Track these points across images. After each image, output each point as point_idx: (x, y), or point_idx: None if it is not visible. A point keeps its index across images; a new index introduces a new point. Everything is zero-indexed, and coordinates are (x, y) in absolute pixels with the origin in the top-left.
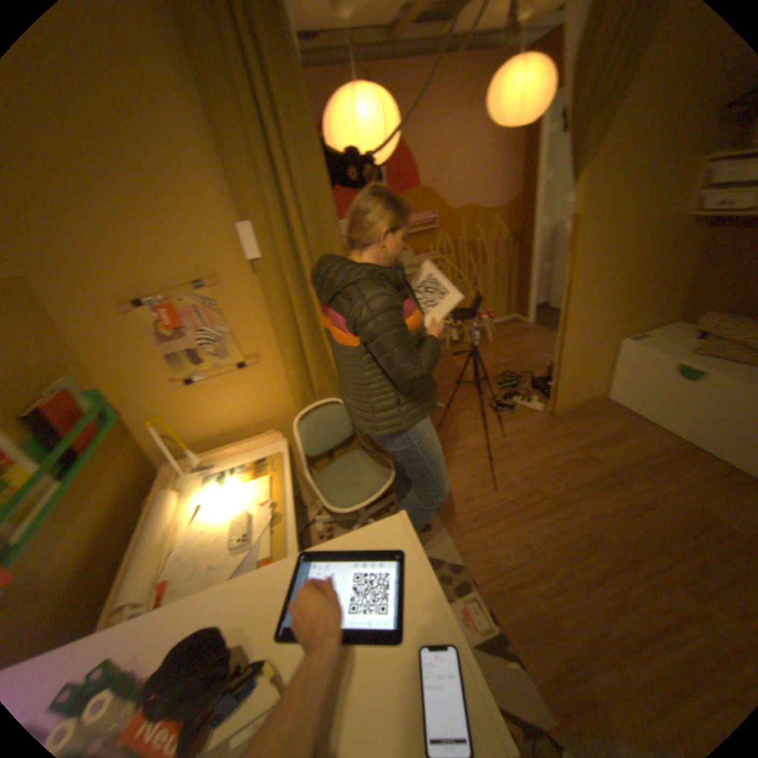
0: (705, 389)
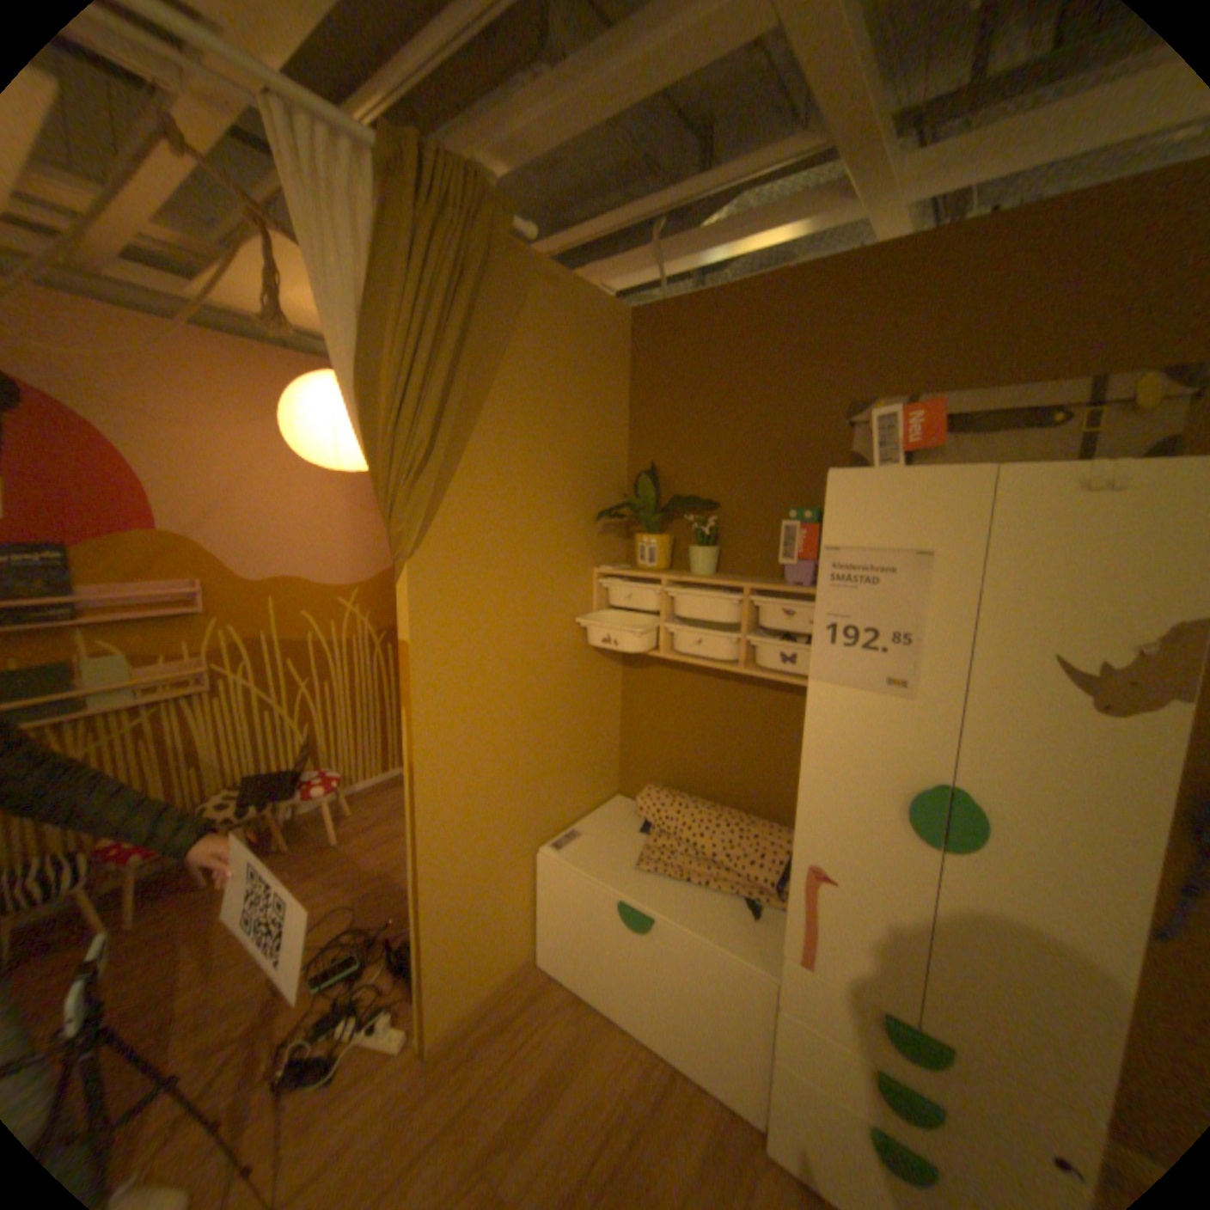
0: (660, 951)
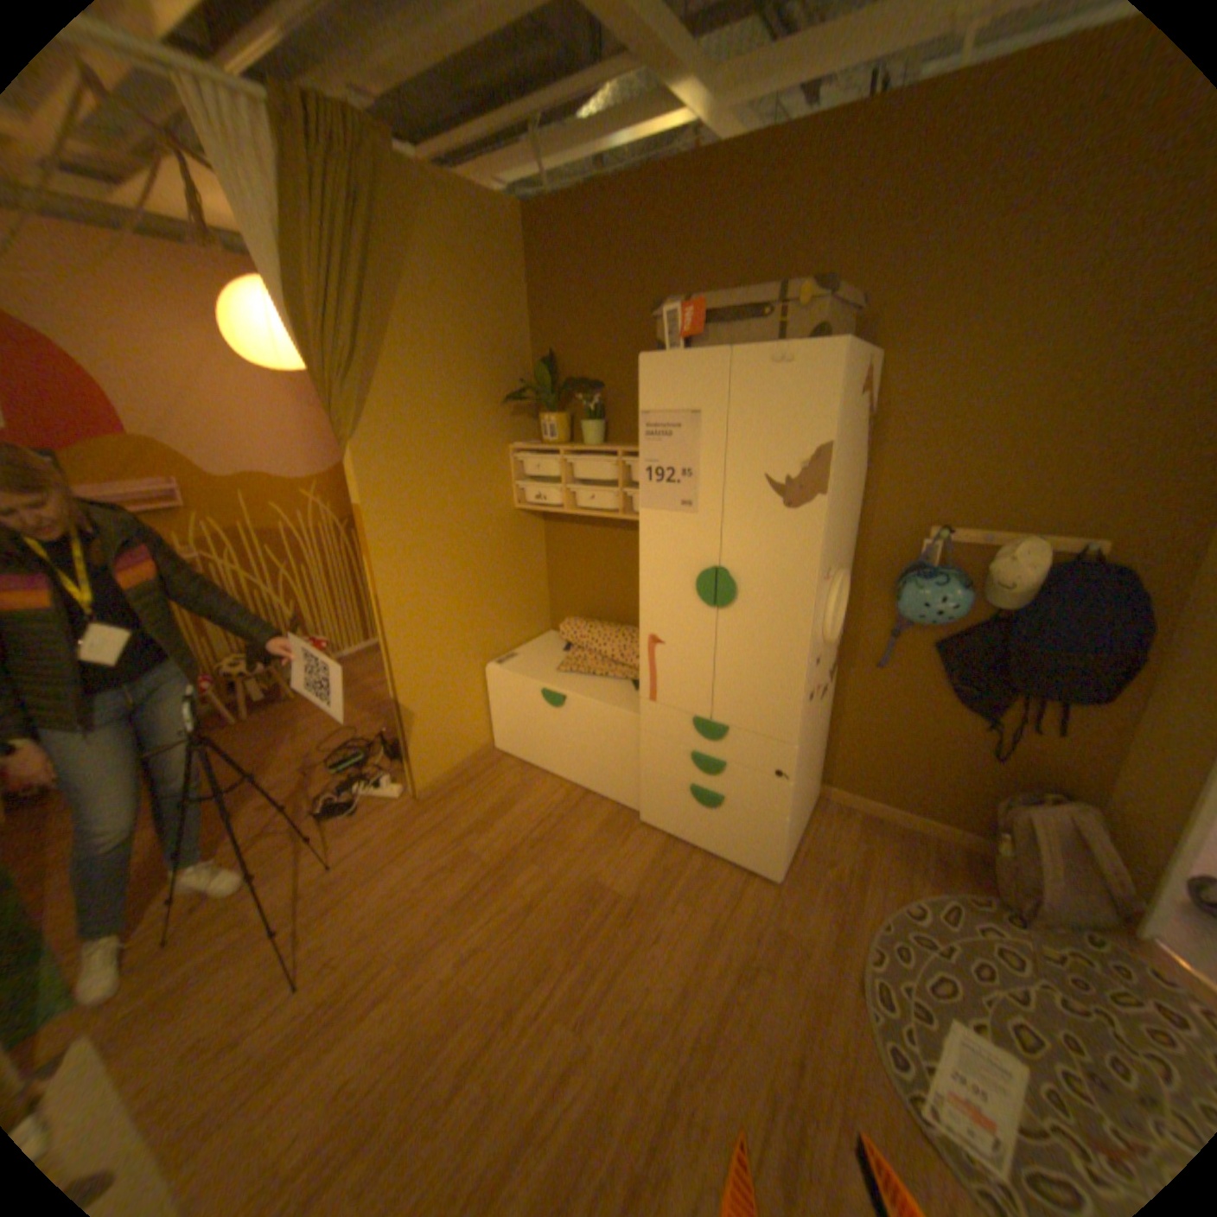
0: (571, 716)
